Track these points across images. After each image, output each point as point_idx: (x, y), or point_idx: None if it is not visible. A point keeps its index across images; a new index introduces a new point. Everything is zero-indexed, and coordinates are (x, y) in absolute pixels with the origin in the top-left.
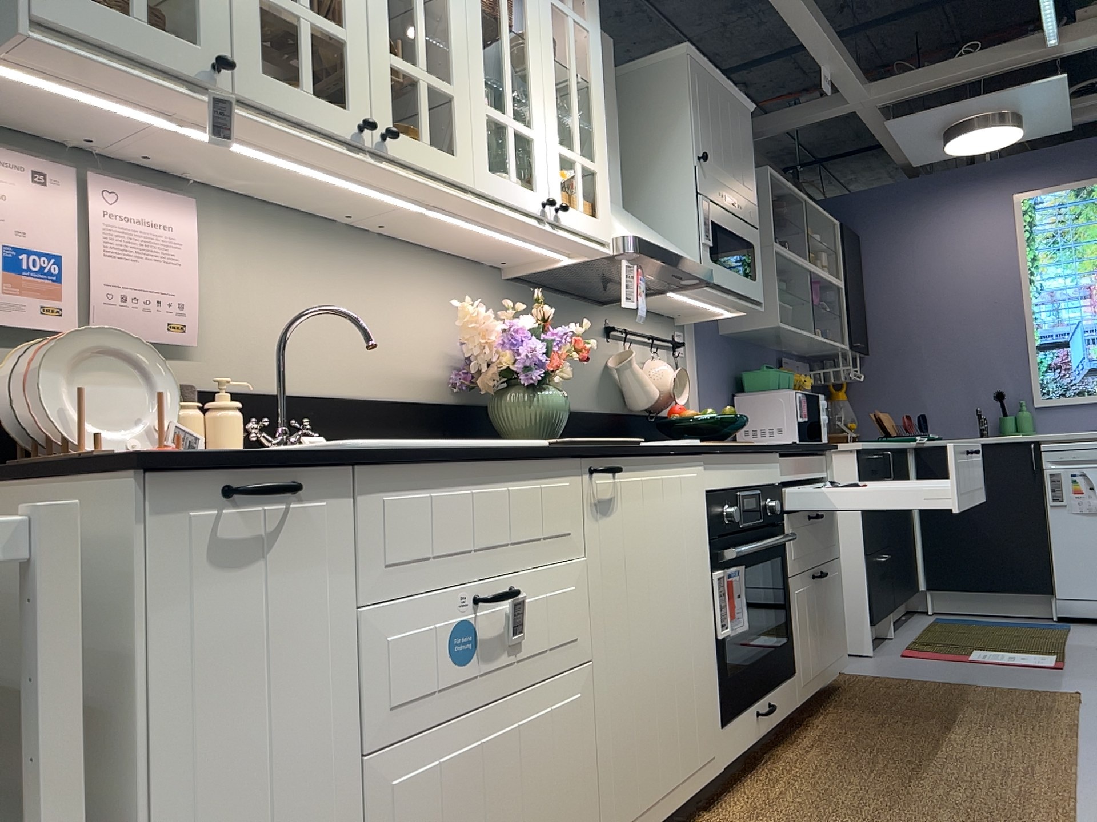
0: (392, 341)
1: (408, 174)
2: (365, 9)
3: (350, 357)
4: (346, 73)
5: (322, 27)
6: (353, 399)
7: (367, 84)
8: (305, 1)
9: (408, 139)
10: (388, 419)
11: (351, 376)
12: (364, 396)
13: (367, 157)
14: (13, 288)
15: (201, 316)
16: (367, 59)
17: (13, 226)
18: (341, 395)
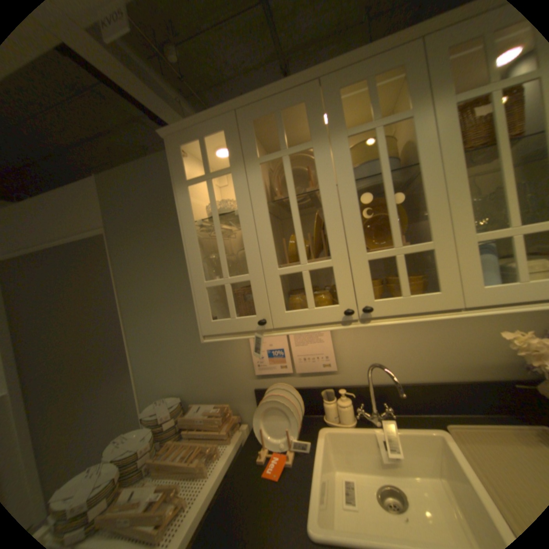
0: (462, 348)
1: (394, 321)
2: (344, 237)
3: (428, 361)
4: (337, 283)
5: (317, 267)
6: (432, 384)
7: (352, 282)
8: (304, 260)
9: (391, 300)
10: (461, 394)
11: (430, 372)
12: (440, 382)
13: (359, 323)
14: (272, 362)
15: (340, 356)
16: (350, 267)
17: (268, 343)
18: (423, 382)
